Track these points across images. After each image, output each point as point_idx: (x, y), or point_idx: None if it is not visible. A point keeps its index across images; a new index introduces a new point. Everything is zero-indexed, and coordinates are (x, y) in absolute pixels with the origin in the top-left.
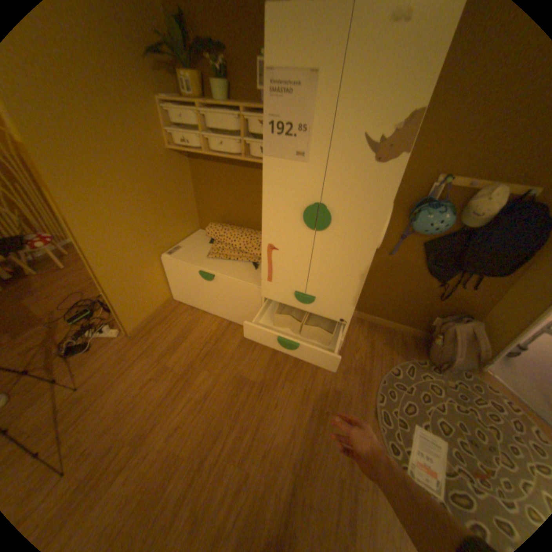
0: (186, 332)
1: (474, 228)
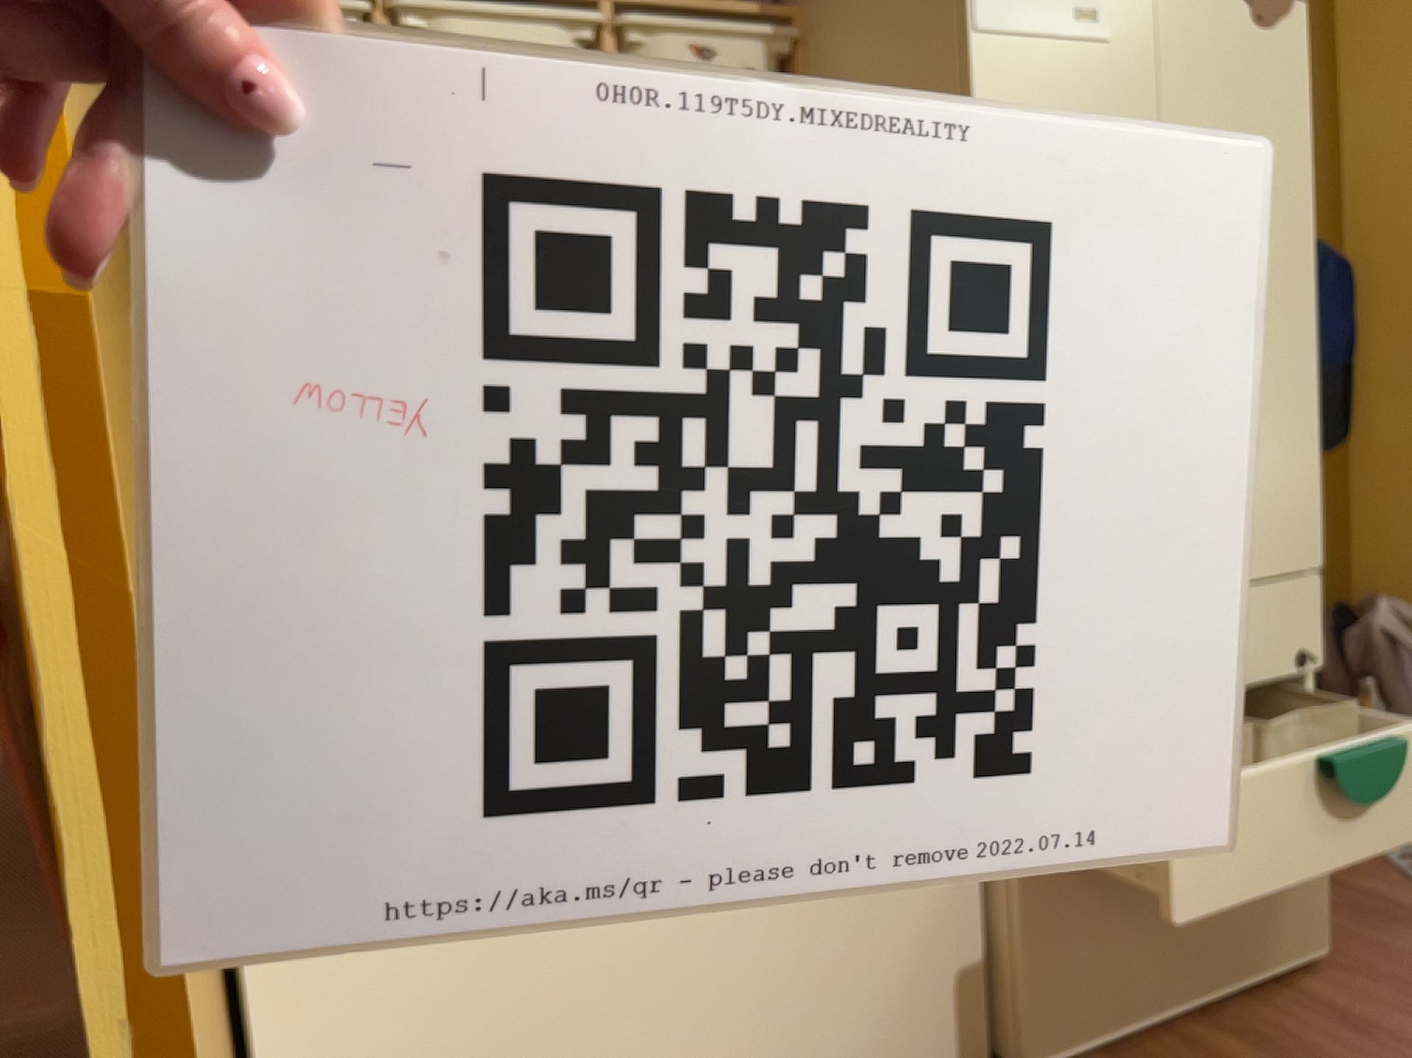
0: None
1: None
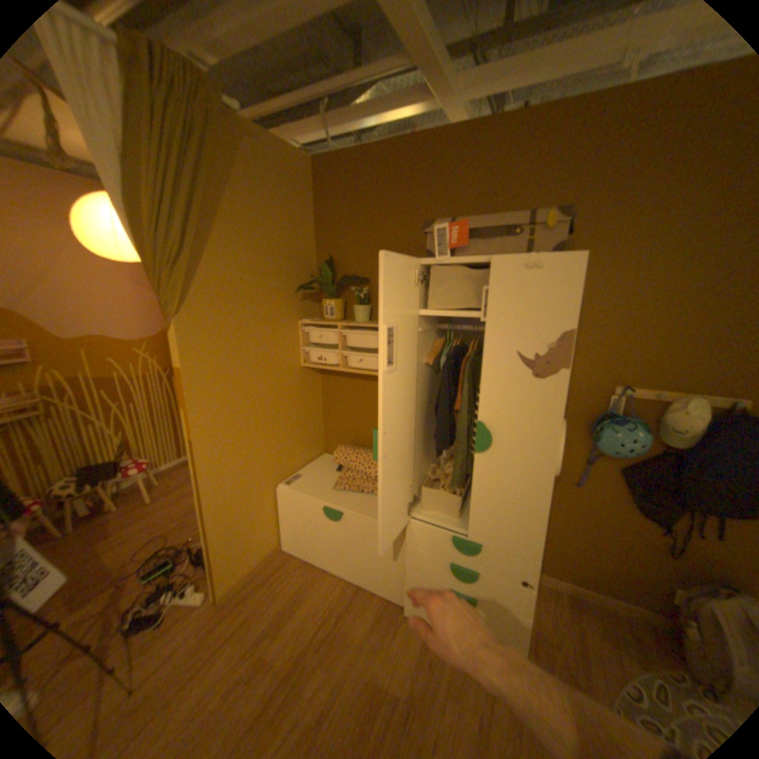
0: (295, 602)
1: (683, 449)
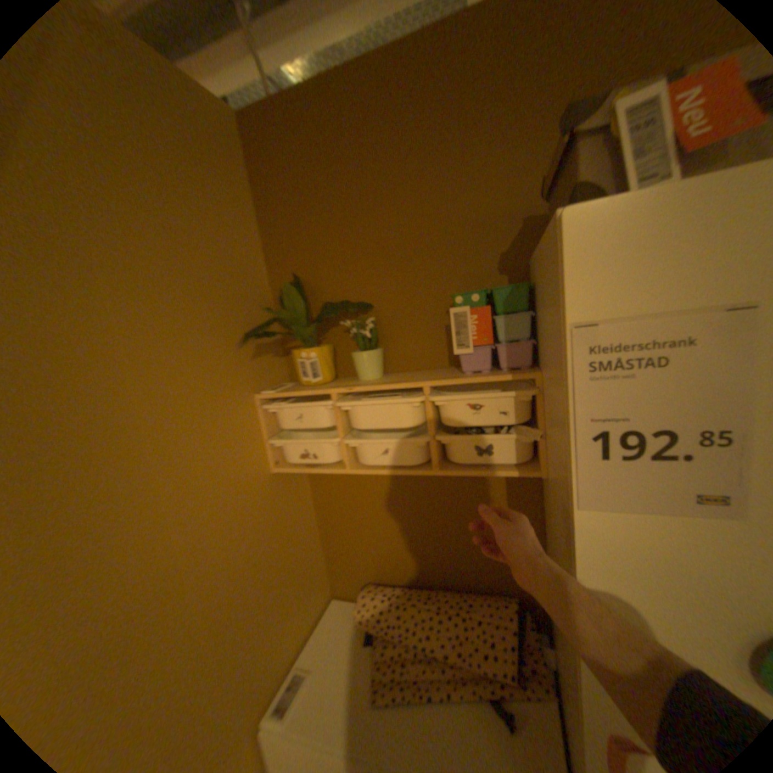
0: None
1: None
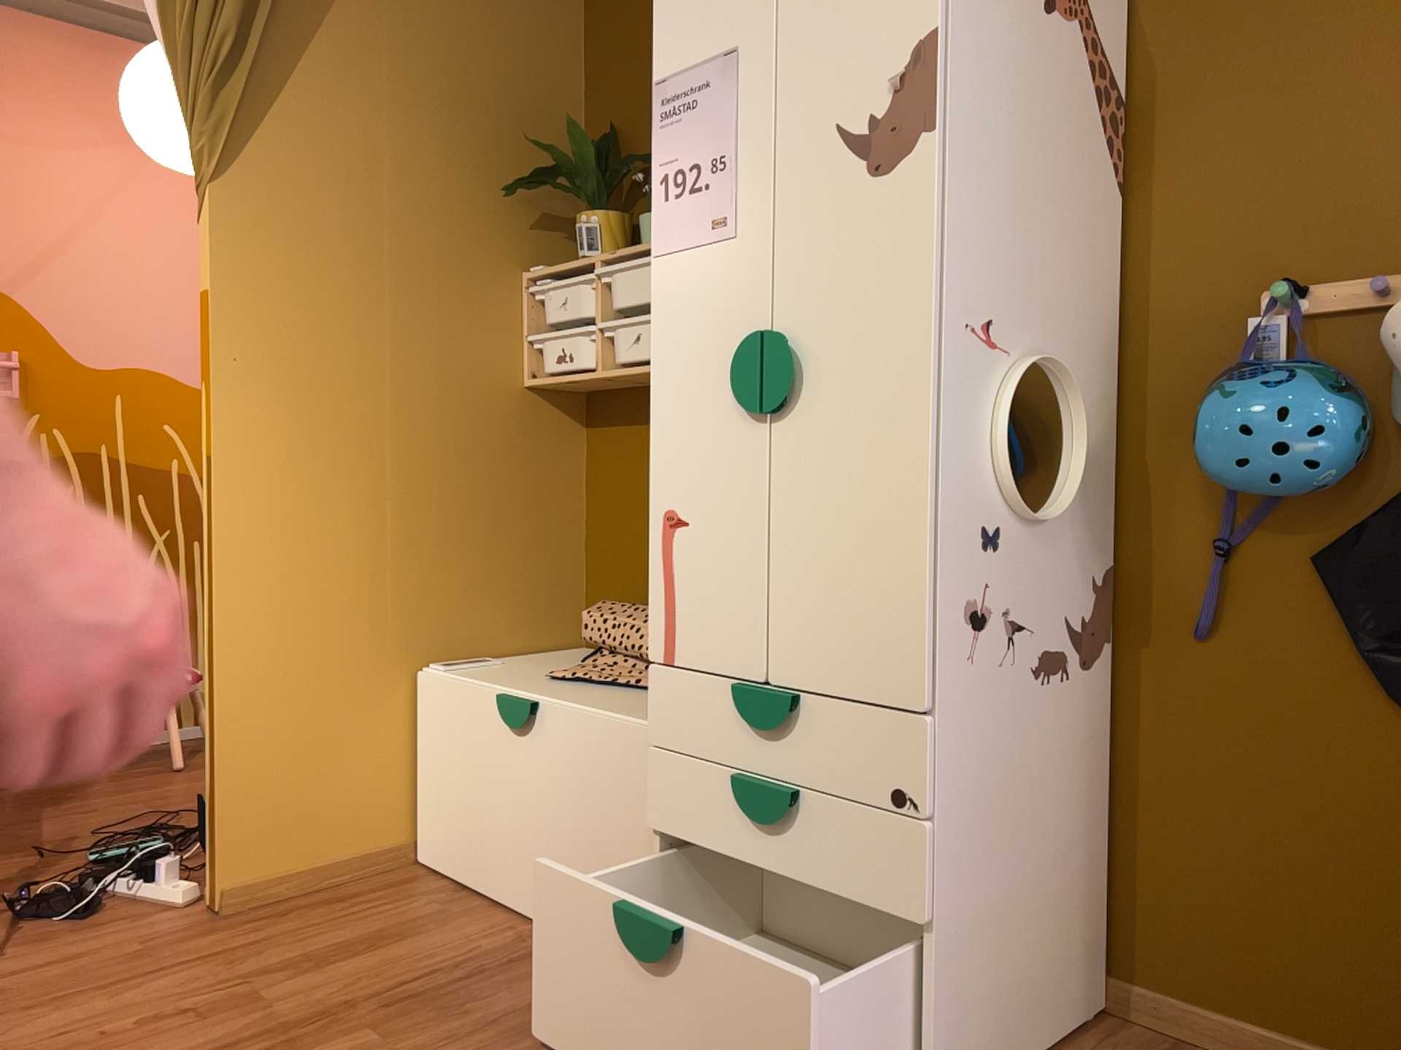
0: (390, 936)
1: None
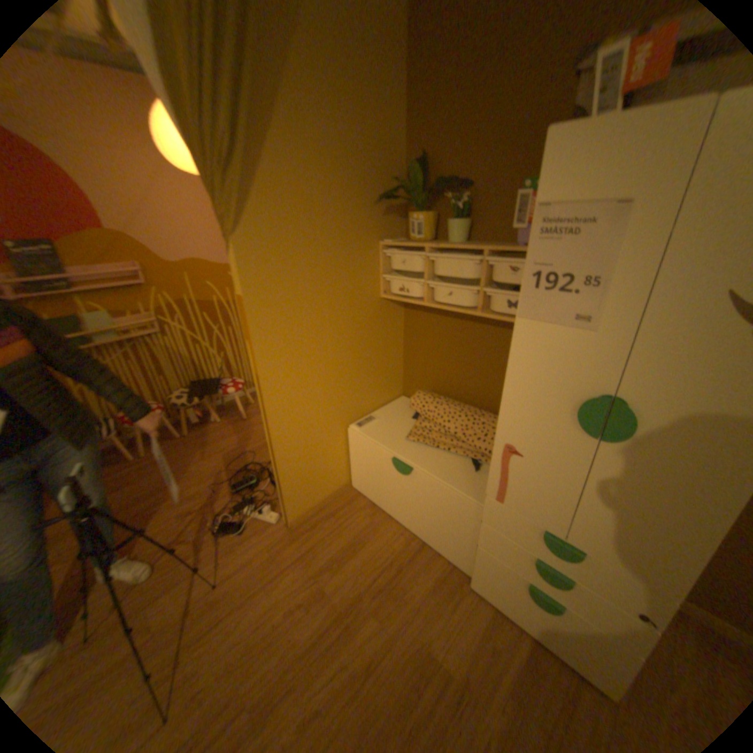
0: (359, 542)
1: None
